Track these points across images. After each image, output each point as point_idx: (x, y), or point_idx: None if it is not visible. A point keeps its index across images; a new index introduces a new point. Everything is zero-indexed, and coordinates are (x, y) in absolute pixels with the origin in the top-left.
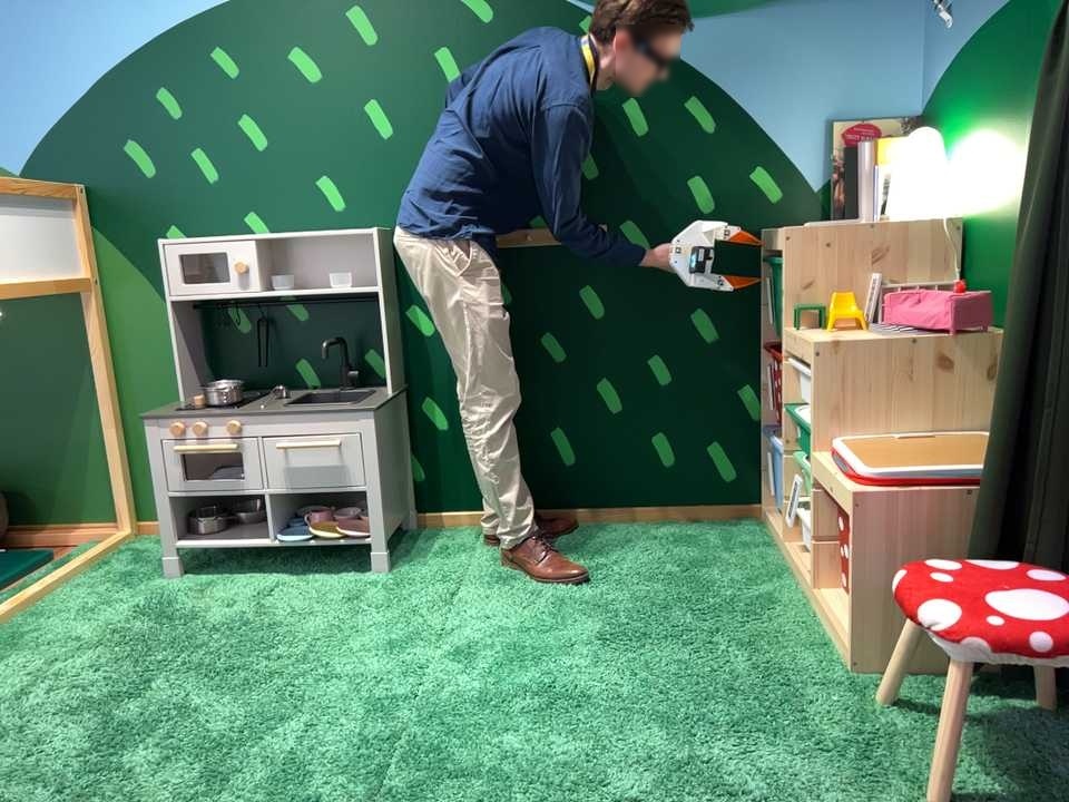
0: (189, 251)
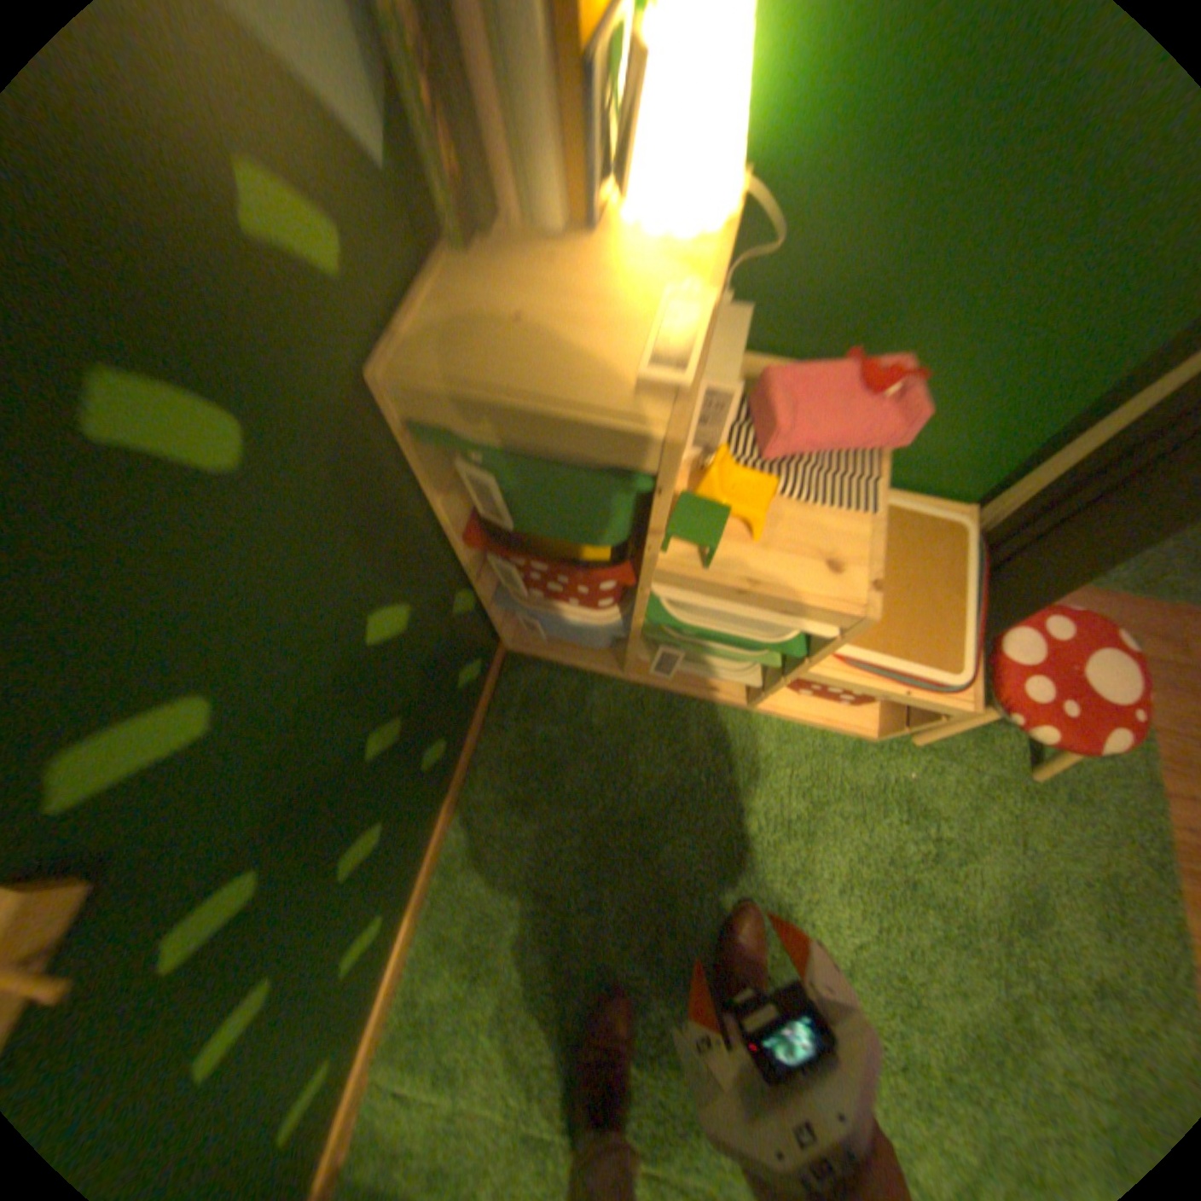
0: None
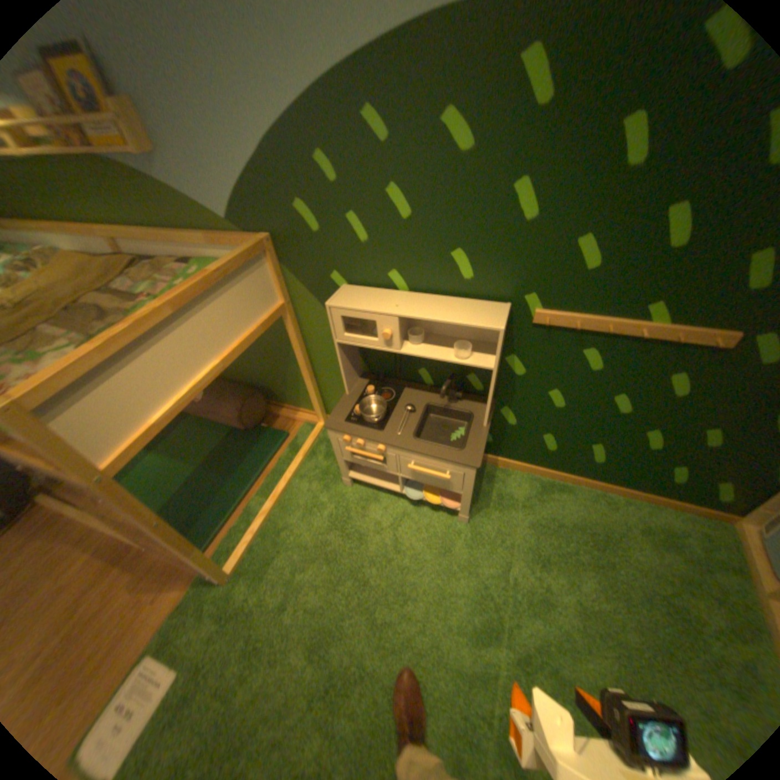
0: (349, 316)
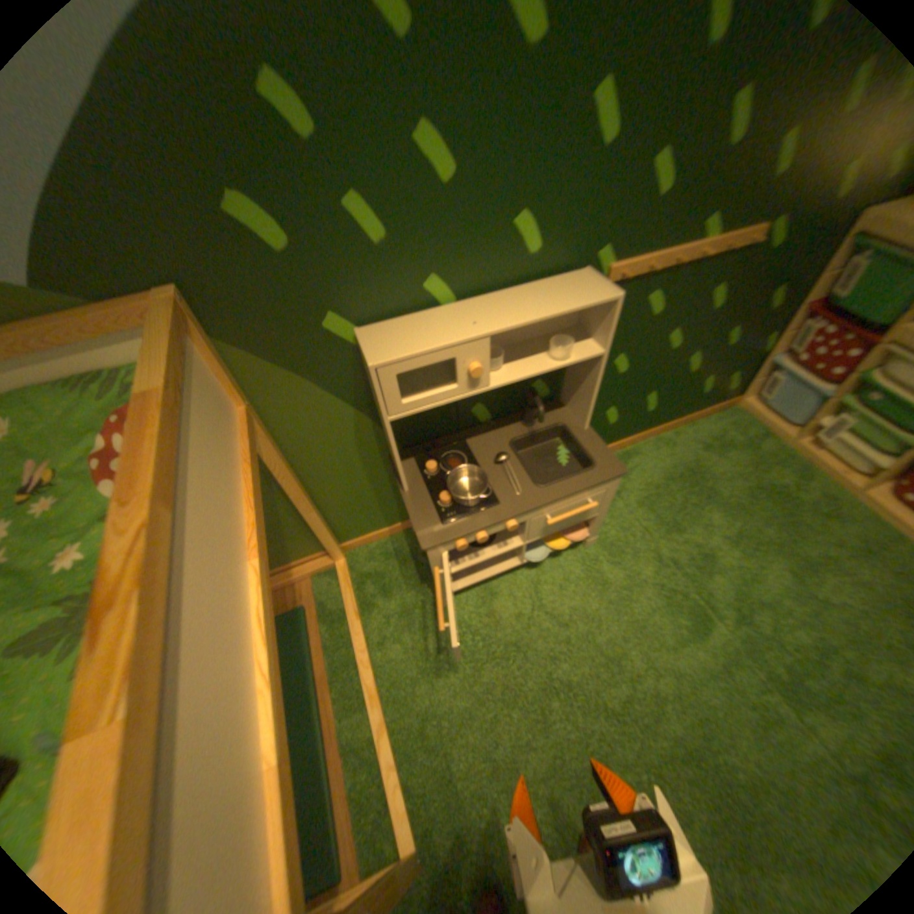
0: (411, 369)
